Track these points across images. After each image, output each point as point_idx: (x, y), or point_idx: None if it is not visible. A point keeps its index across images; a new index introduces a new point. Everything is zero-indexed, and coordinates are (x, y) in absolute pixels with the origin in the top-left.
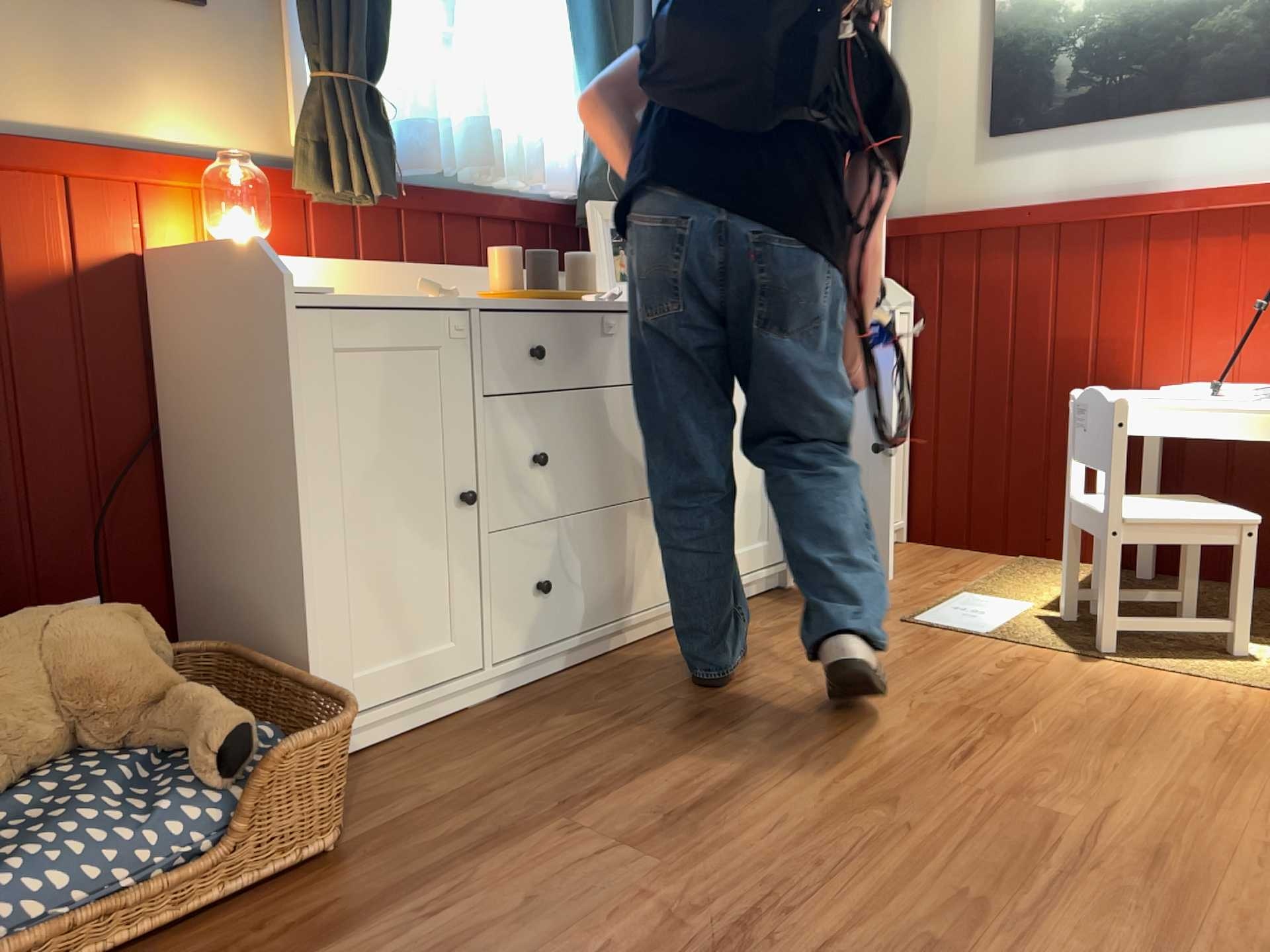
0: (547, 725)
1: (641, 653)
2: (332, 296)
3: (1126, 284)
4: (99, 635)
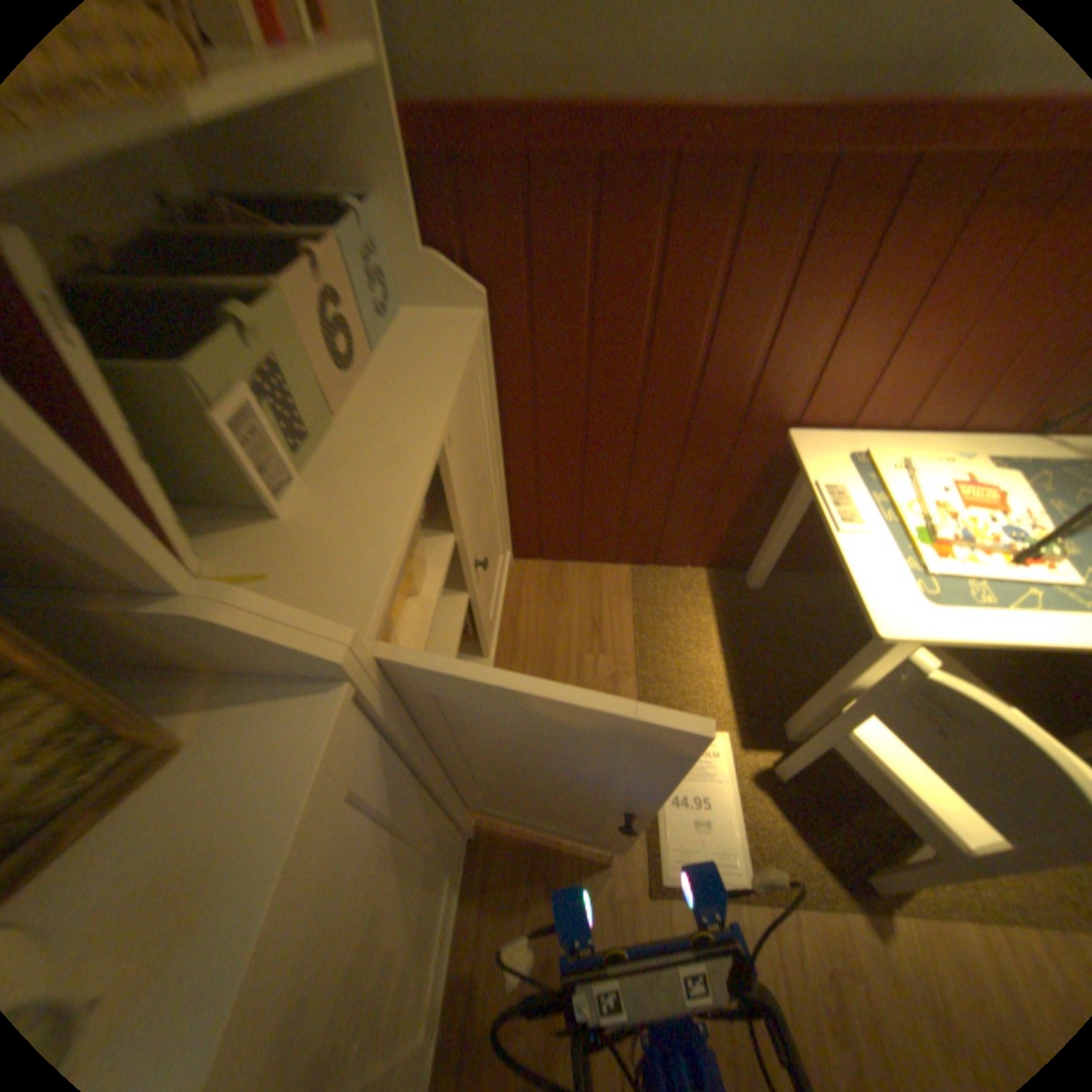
0: None
1: None
2: None
3: (836, 284)
4: None
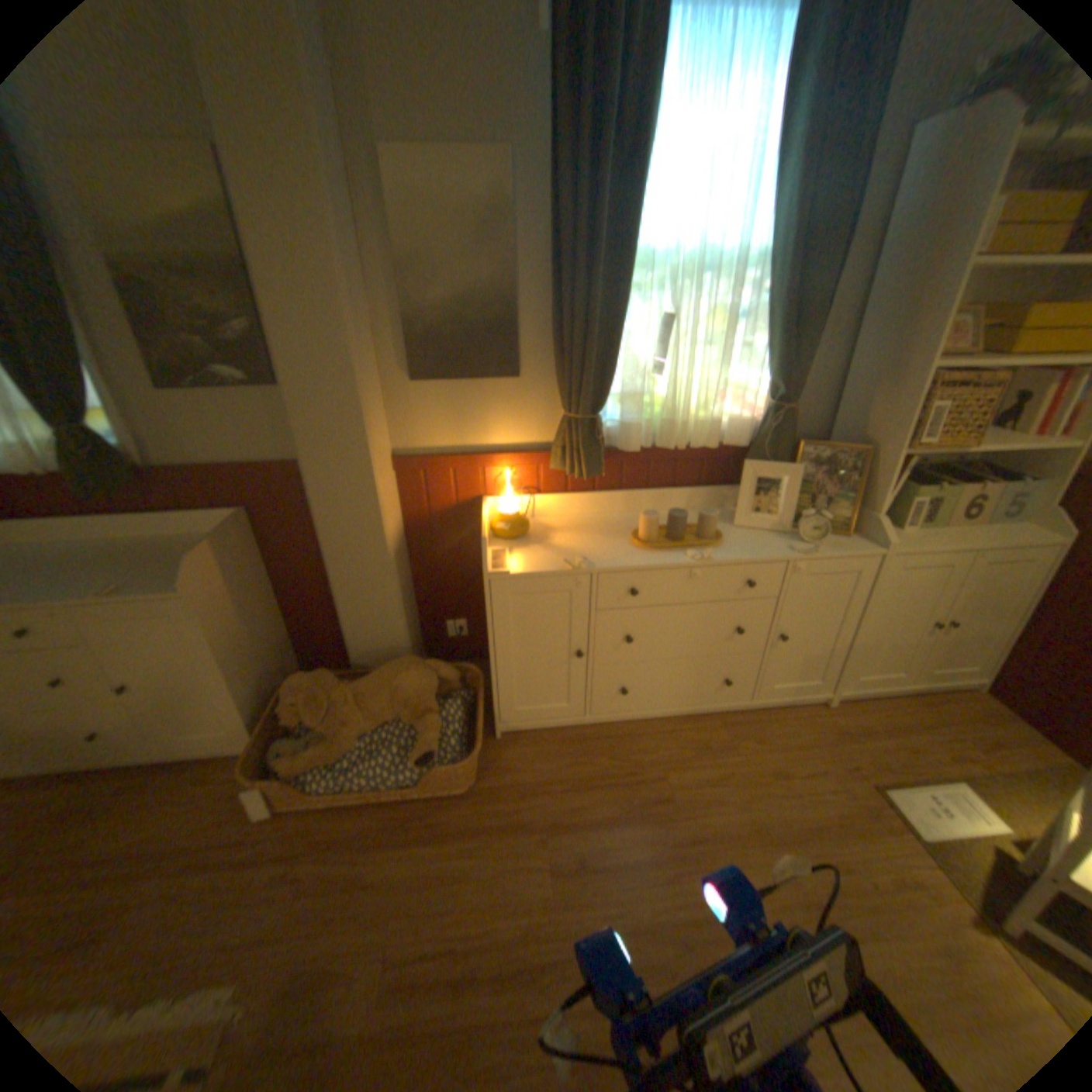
0: (595, 760)
1: (686, 726)
2: (518, 565)
3: None
4: (411, 685)
